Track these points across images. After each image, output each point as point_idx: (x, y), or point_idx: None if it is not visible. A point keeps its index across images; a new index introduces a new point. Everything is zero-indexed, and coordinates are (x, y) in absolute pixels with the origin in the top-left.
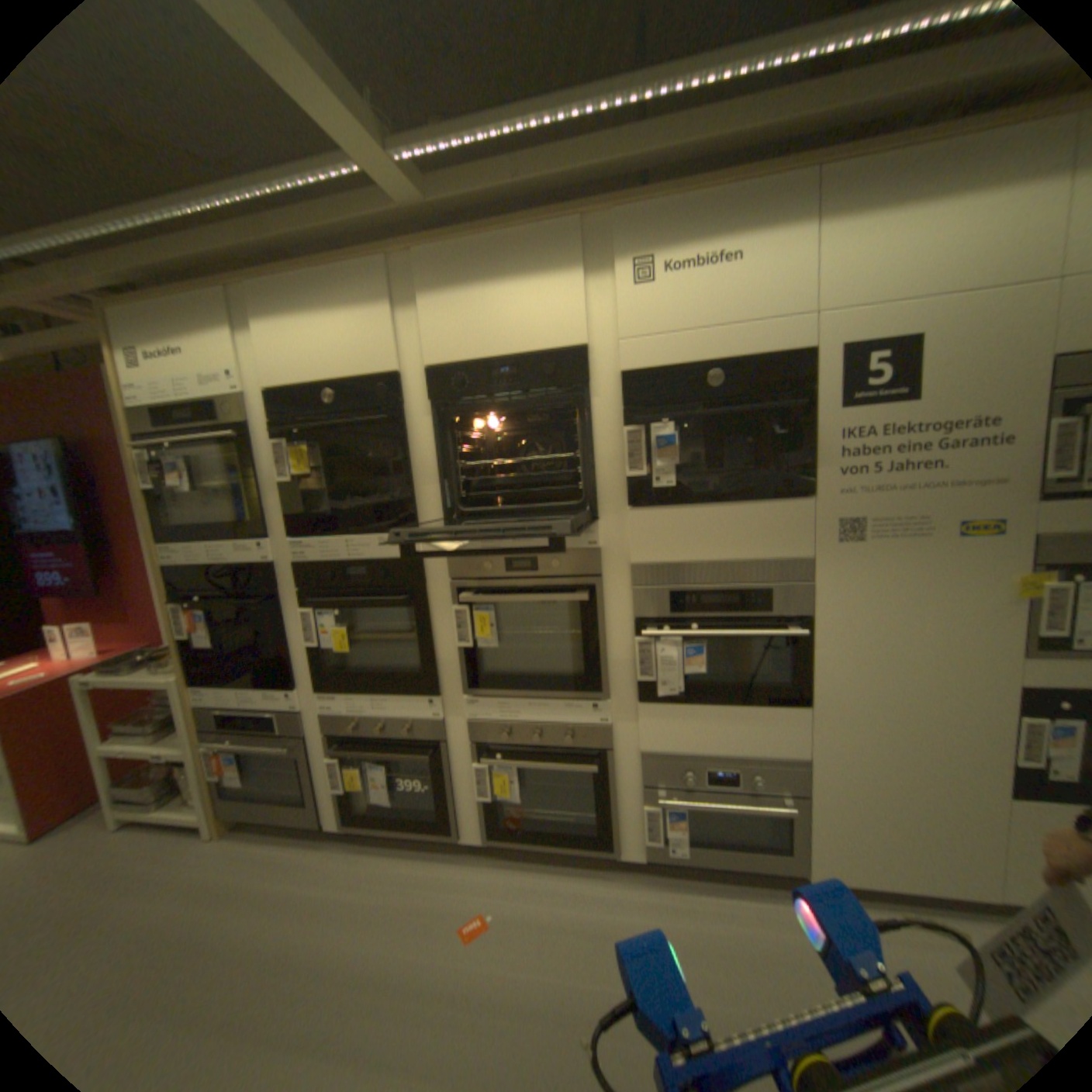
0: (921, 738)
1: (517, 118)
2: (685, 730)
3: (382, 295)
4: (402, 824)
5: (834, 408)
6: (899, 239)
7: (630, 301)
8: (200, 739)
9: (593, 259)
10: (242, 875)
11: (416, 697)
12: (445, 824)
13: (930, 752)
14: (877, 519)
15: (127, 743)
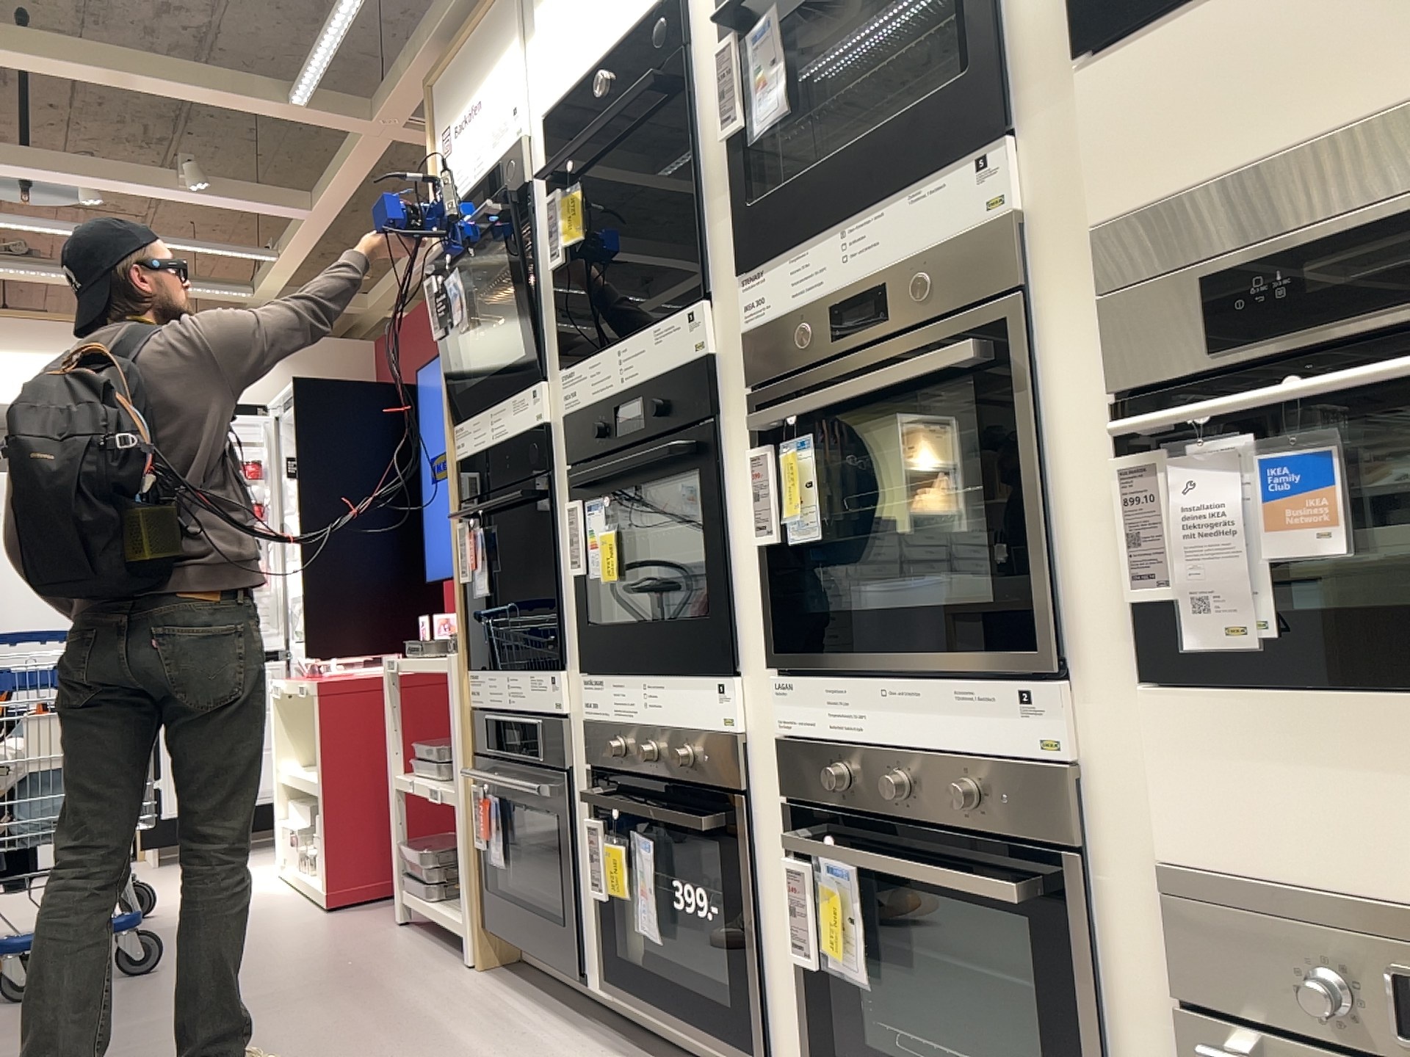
0: None
1: None
2: (1301, 783)
3: None
4: (684, 994)
5: None
6: None
7: None
8: (474, 762)
9: None
10: (469, 1016)
11: (702, 674)
12: (748, 1014)
13: None
14: None
15: (428, 772)
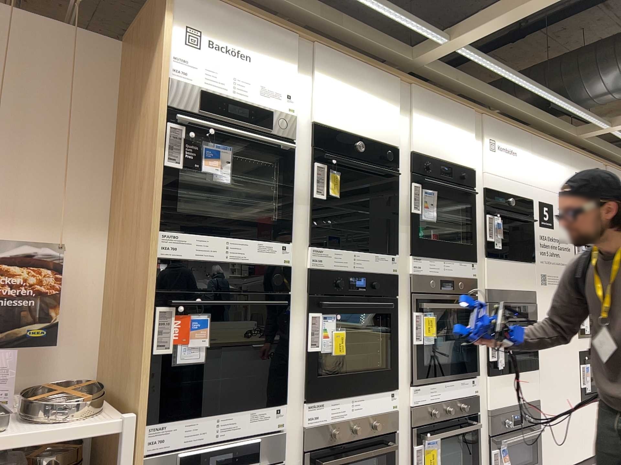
0: (562, 378)
1: (502, 71)
2: (504, 389)
3: (398, 101)
4: None
5: (537, 226)
6: (546, 170)
7: (488, 157)
8: None
9: (475, 132)
10: None
11: (384, 390)
12: None
13: (564, 385)
14: (547, 275)
15: None
